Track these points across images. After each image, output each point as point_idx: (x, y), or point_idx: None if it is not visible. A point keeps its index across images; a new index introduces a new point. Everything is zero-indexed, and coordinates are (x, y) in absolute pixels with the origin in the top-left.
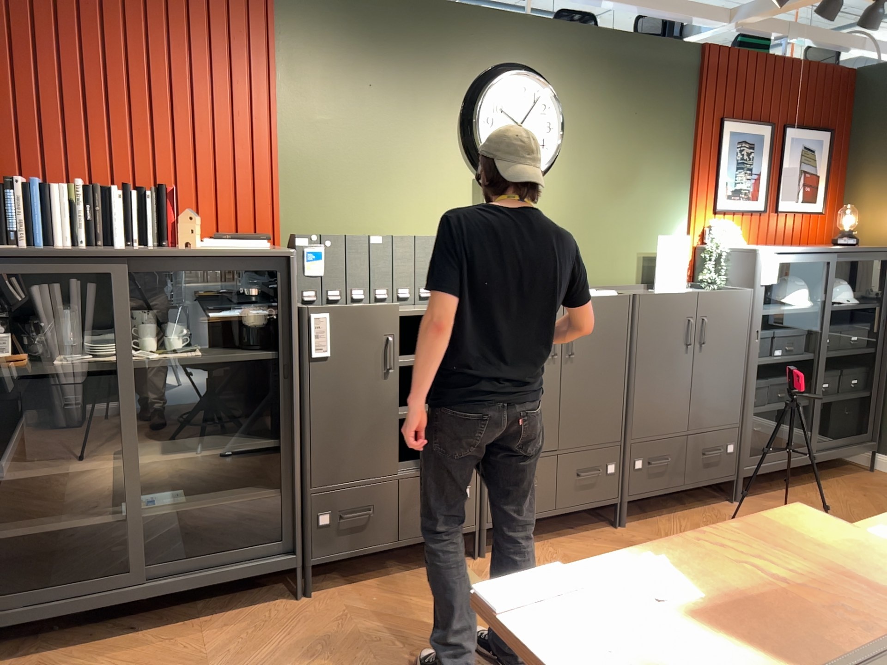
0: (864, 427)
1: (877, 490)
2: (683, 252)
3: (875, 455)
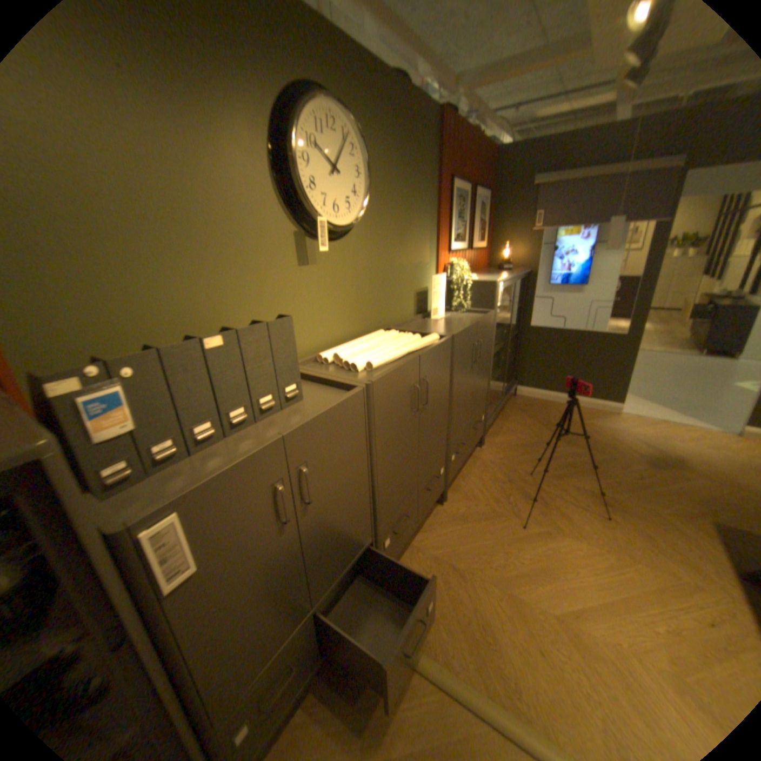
0: (509, 373)
1: (528, 409)
2: (443, 286)
3: (514, 386)
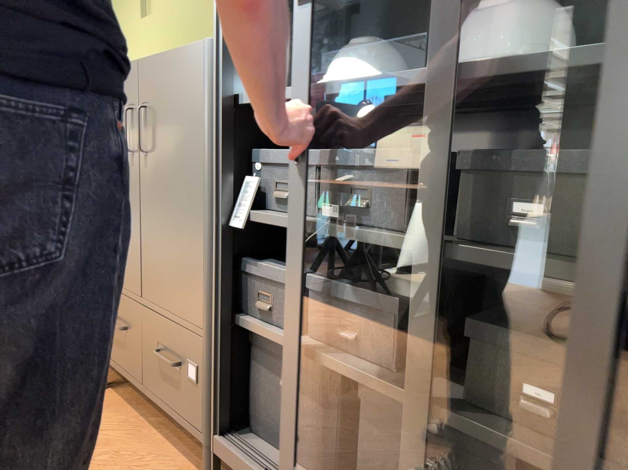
0: None
1: None
2: None
3: None
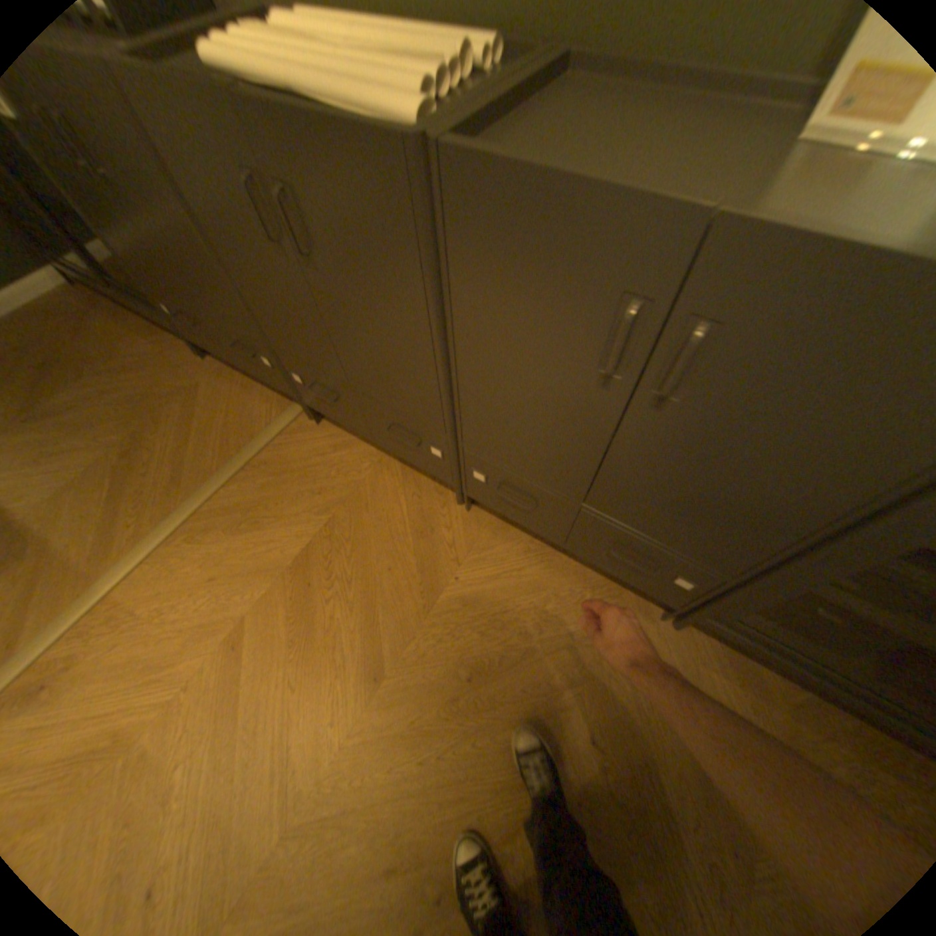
0: None
1: None
2: None
3: None
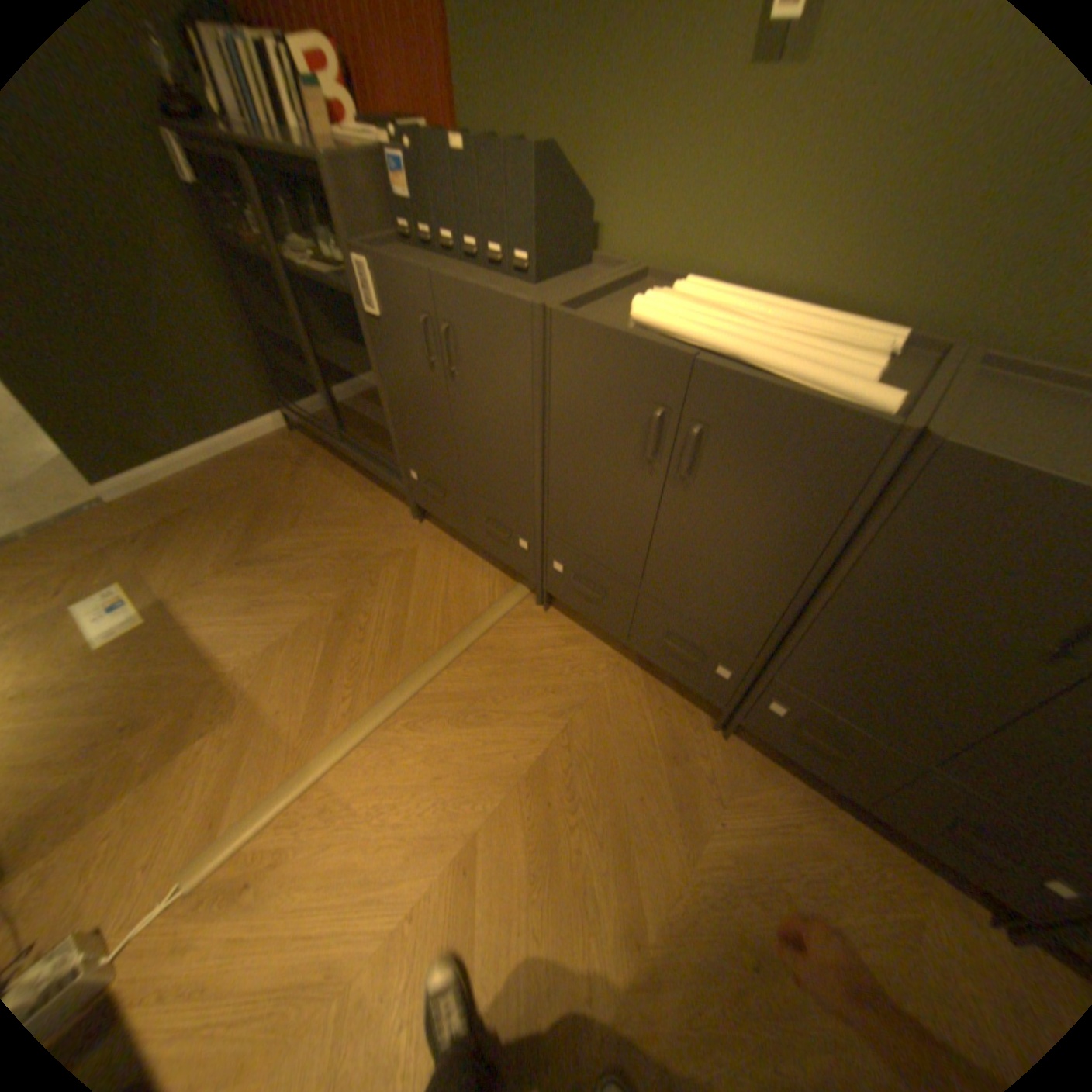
0: None
1: None
2: None
3: None
